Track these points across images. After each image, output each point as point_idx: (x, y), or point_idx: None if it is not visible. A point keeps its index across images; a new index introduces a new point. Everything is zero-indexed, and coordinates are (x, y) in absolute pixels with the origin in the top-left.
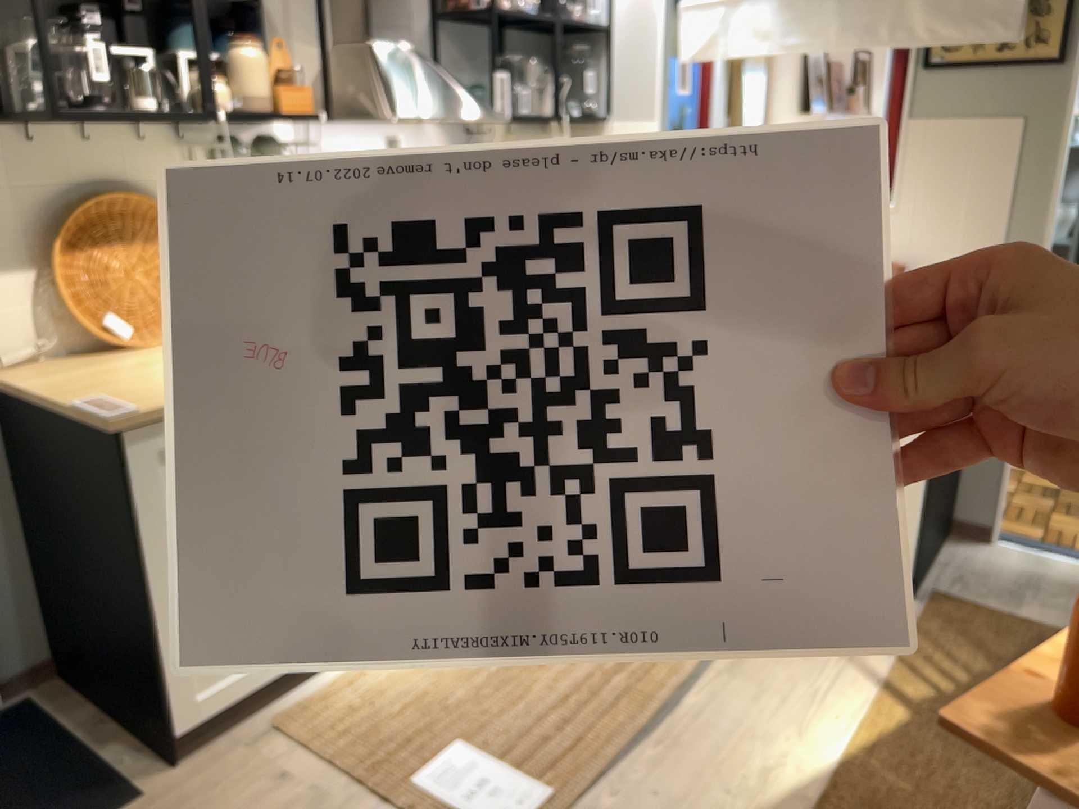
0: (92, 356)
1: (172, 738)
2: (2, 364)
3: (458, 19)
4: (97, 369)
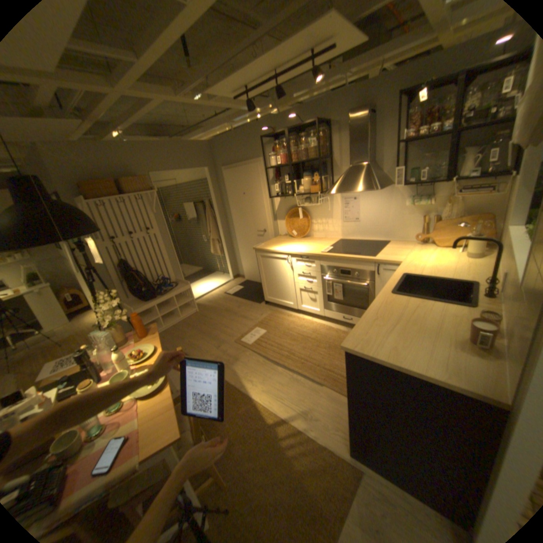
0: (291, 237)
1: (264, 299)
2: (281, 235)
3: (419, 138)
4: (282, 239)
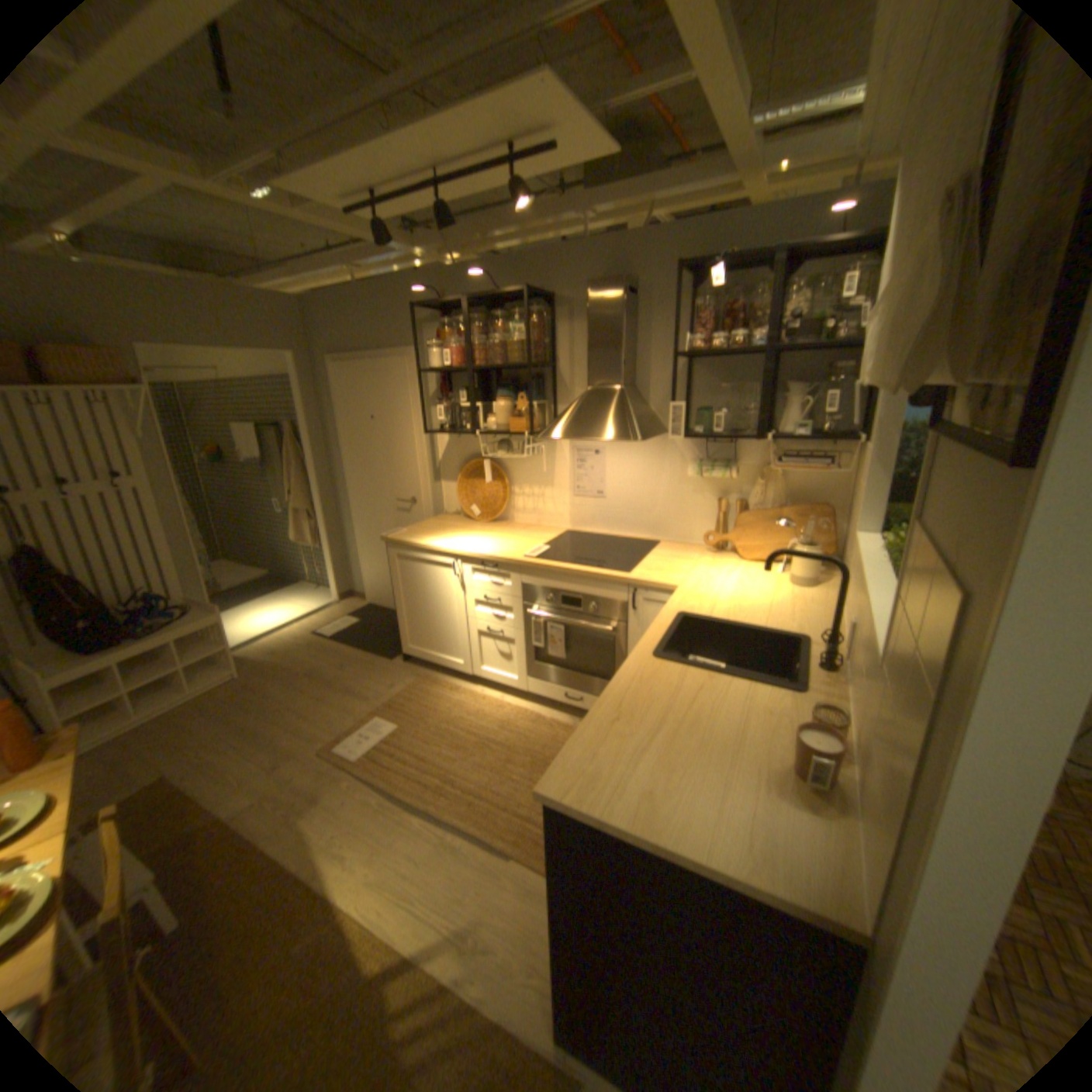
0: (468, 518)
1: (402, 651)
2: (448, 512)
3: (712, 355)
4: (449, 522)
